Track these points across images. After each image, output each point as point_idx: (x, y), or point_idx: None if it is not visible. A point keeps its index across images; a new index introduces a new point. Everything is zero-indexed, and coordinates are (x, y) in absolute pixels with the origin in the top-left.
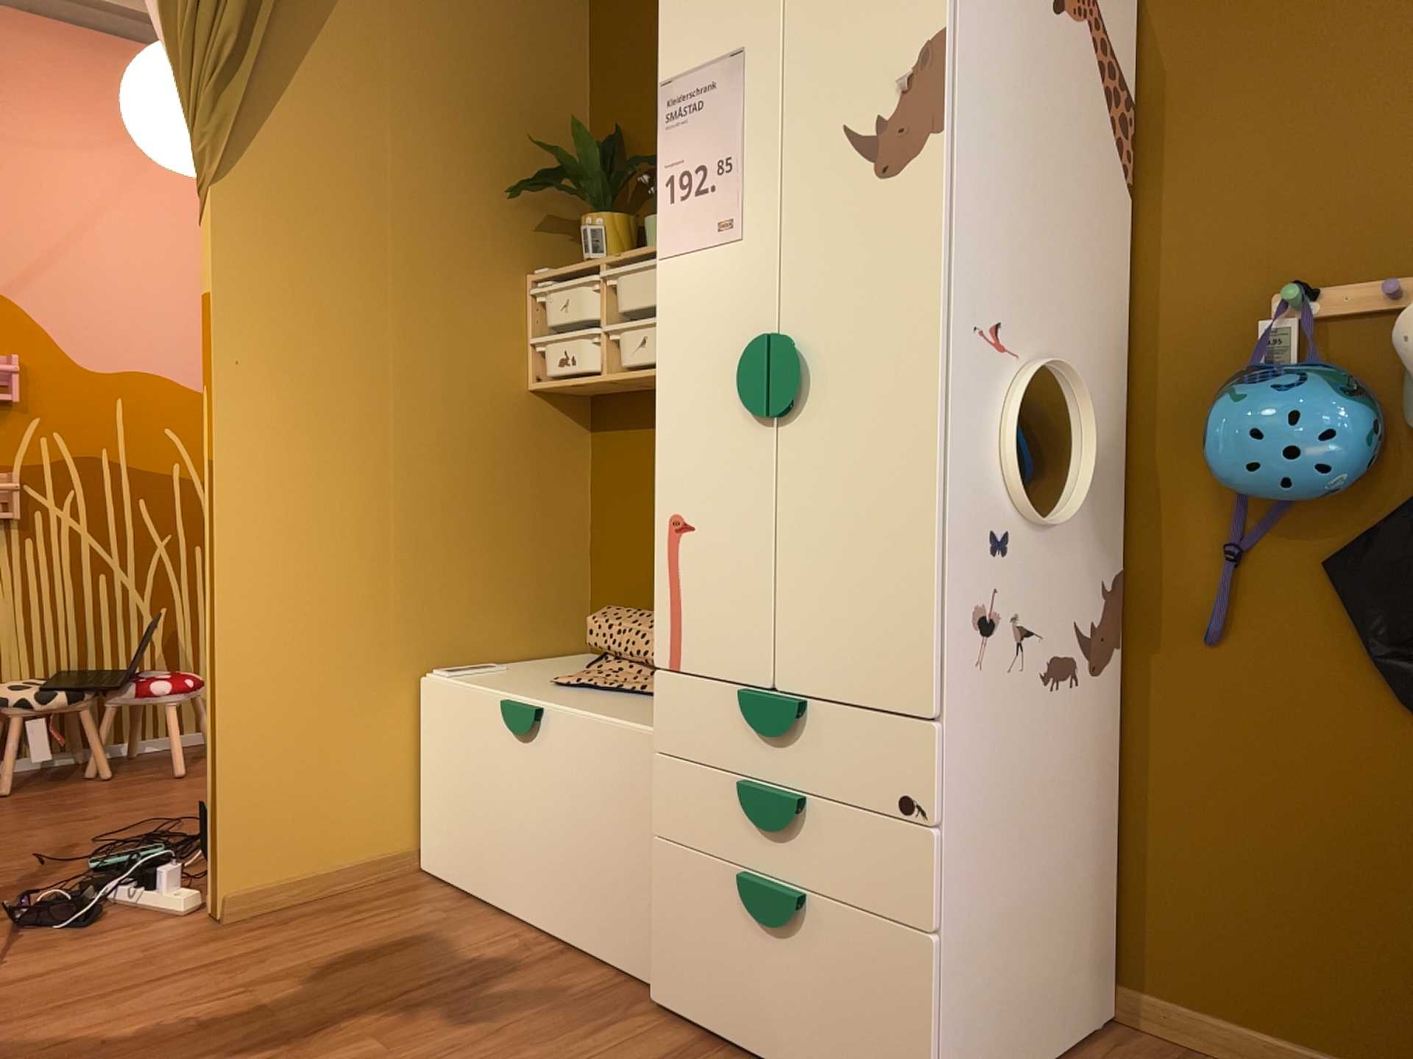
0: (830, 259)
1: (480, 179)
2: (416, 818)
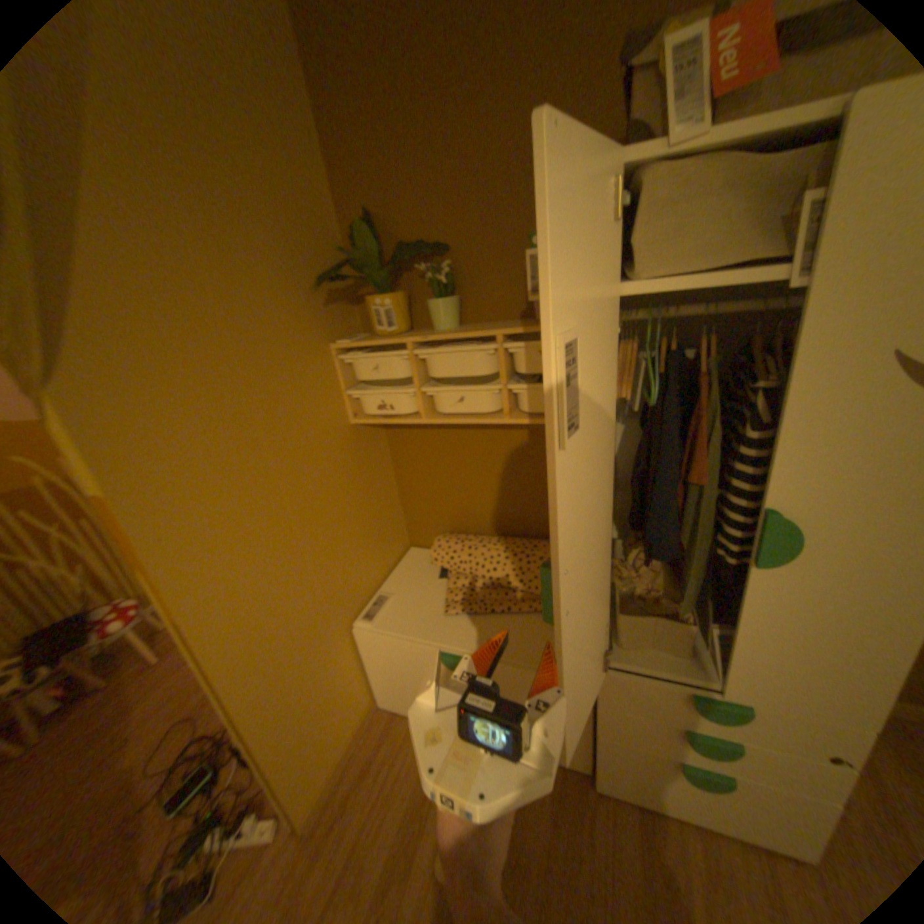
0: (845, 463)
1: (280, 278)
2: (369, 687)
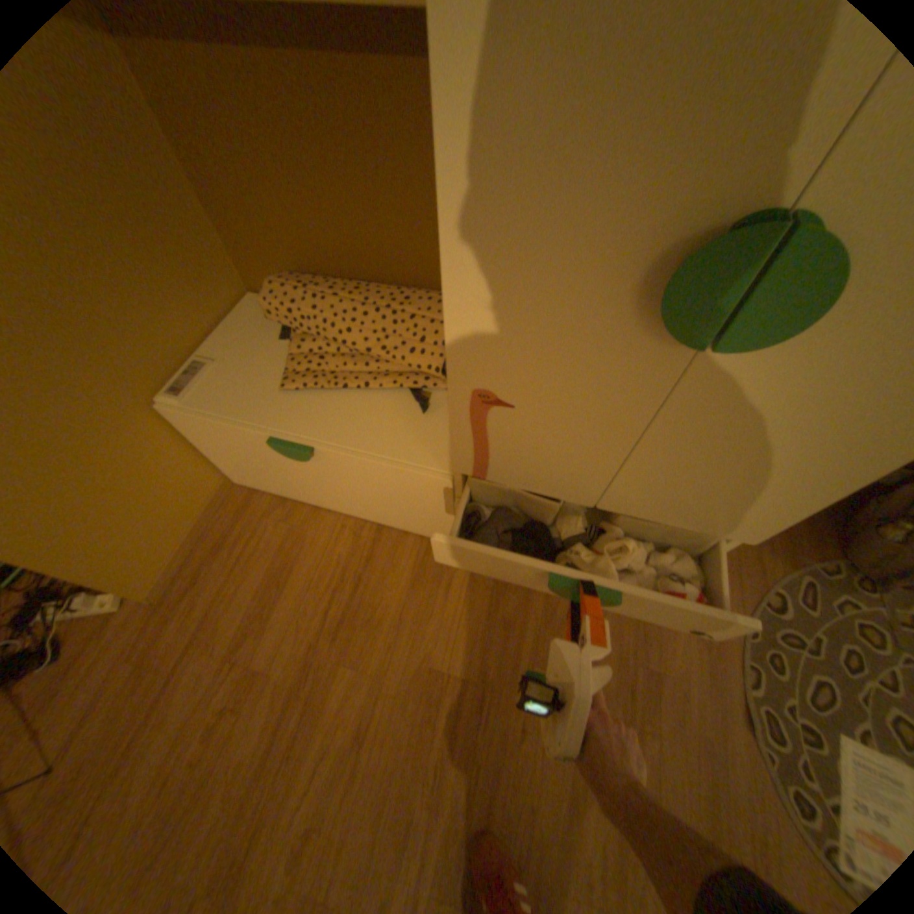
0: None
1: None
2: (213, 465)
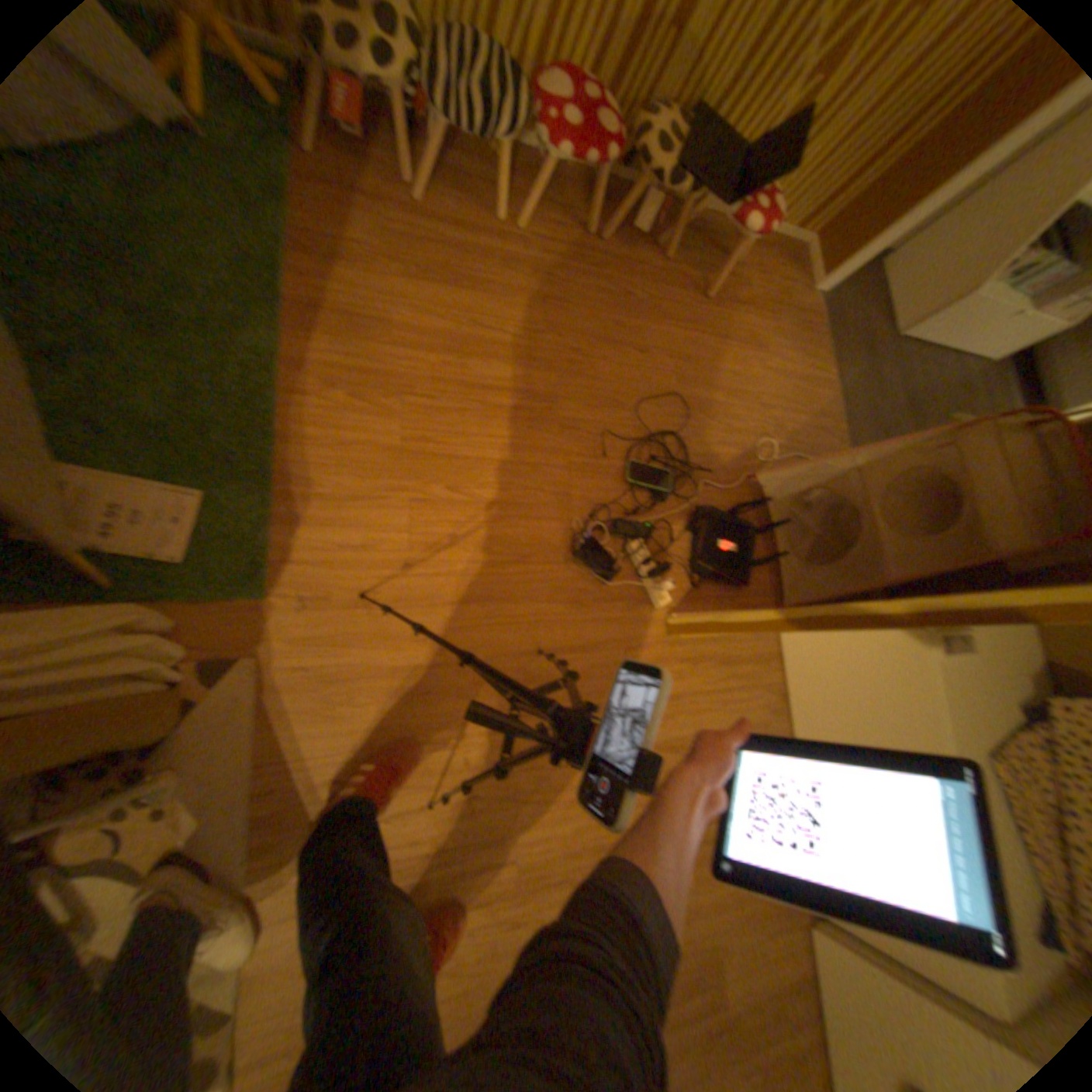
0: None
1: None
2: None
